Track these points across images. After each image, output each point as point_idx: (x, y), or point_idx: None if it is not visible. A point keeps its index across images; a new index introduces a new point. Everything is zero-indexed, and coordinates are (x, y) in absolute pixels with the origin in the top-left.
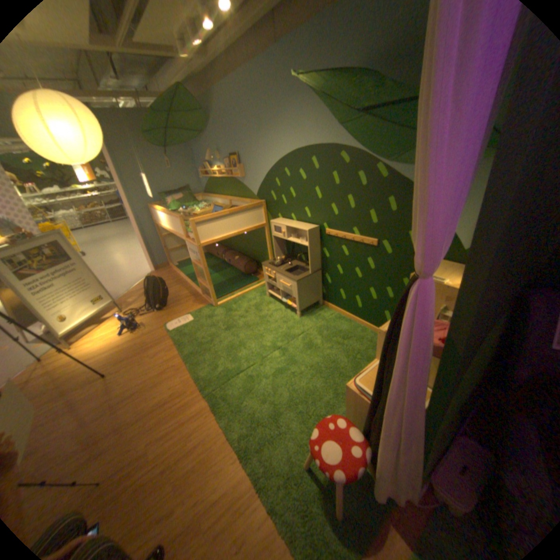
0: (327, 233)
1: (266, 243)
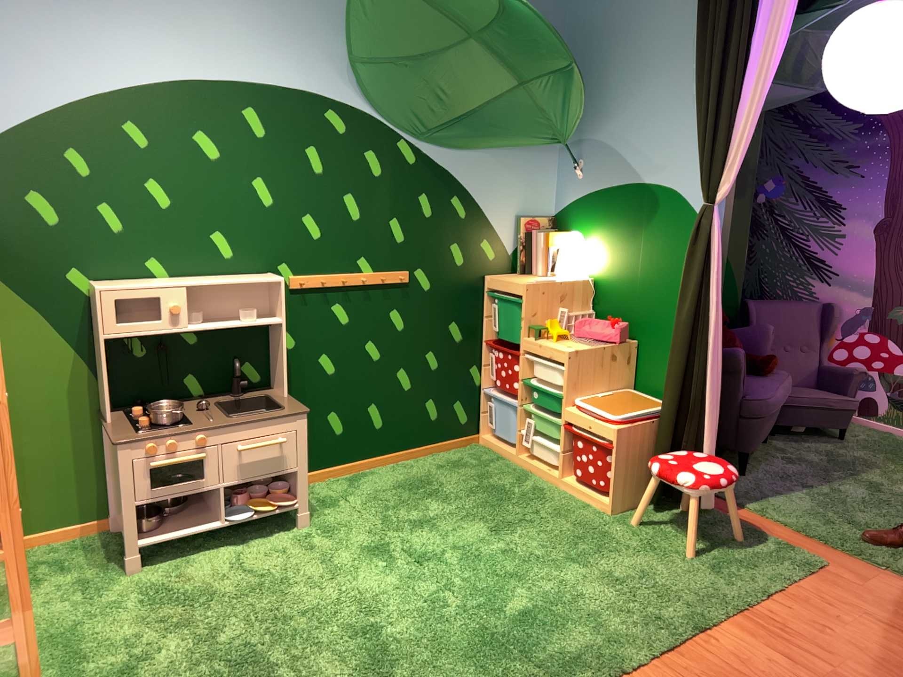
0: (298, 284)
1: None
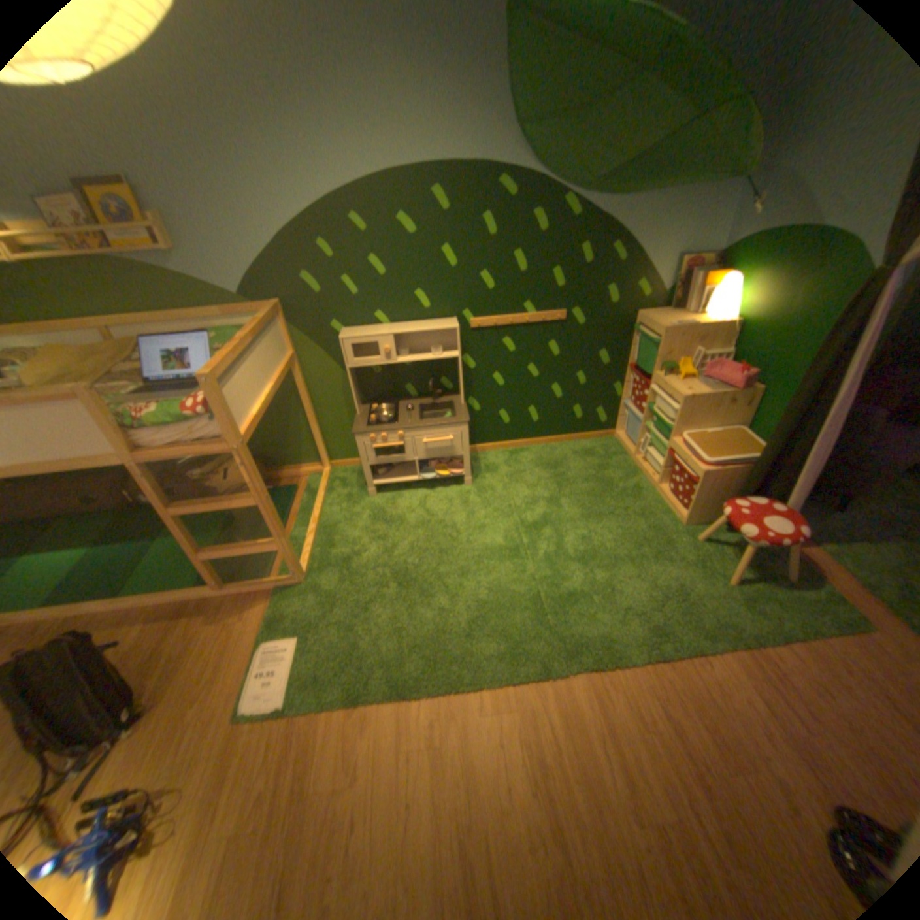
0: (475, 326)
1: (288, 400)
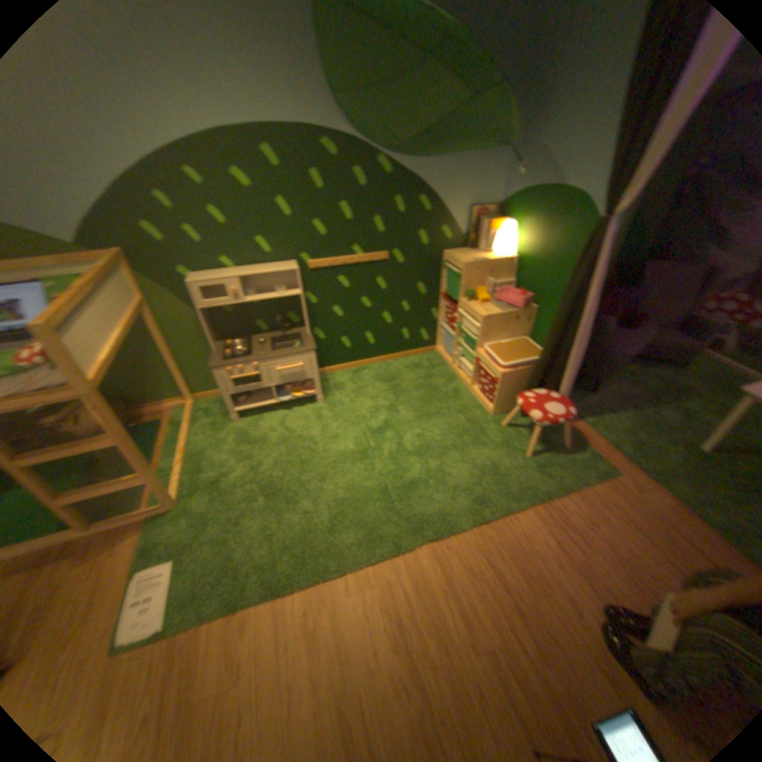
0: (314, 267)
1: (144, 341)
